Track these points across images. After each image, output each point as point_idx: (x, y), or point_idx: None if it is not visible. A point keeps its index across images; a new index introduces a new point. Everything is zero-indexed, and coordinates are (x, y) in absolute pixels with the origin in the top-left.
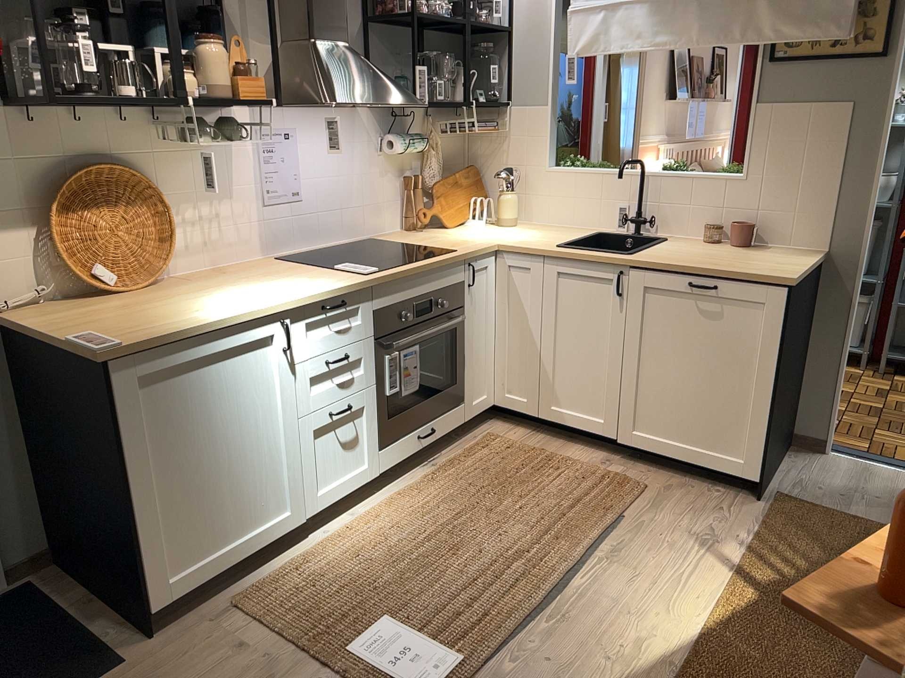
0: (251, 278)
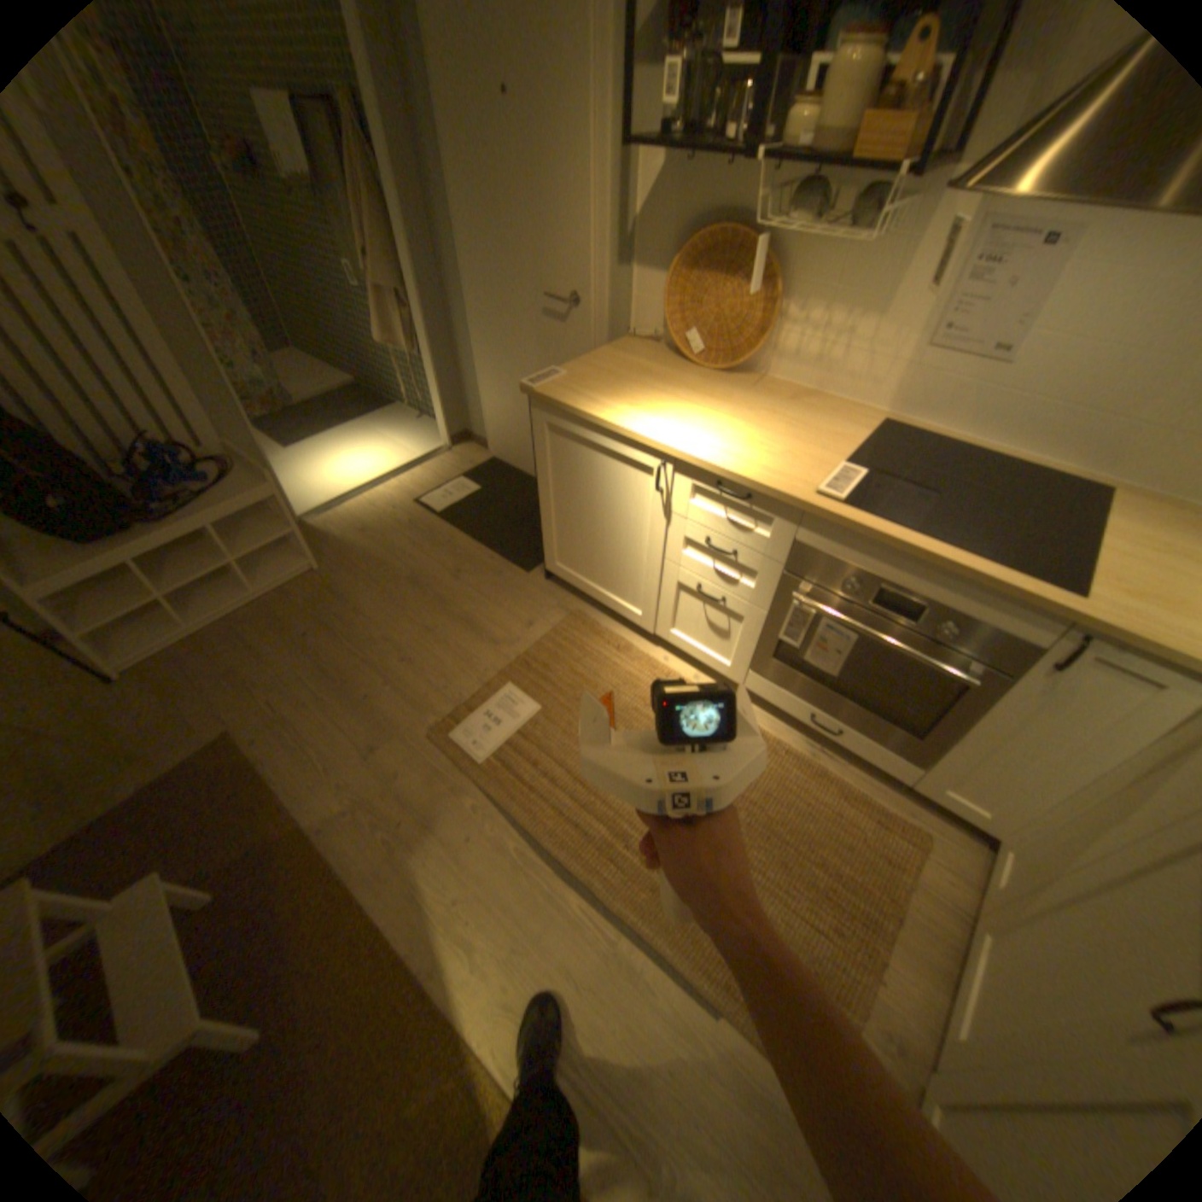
0: (777, 416)
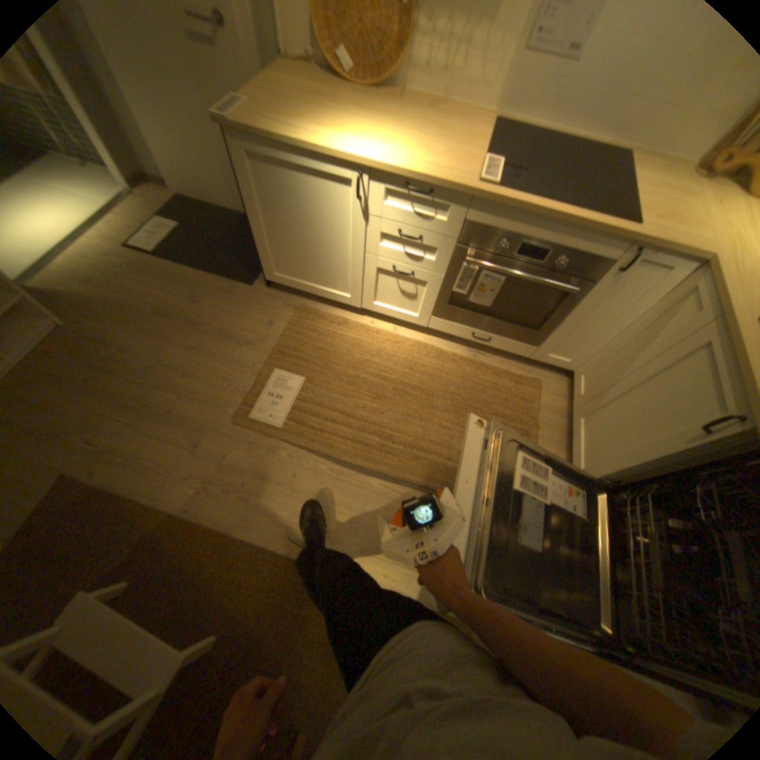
0: (427, 123)
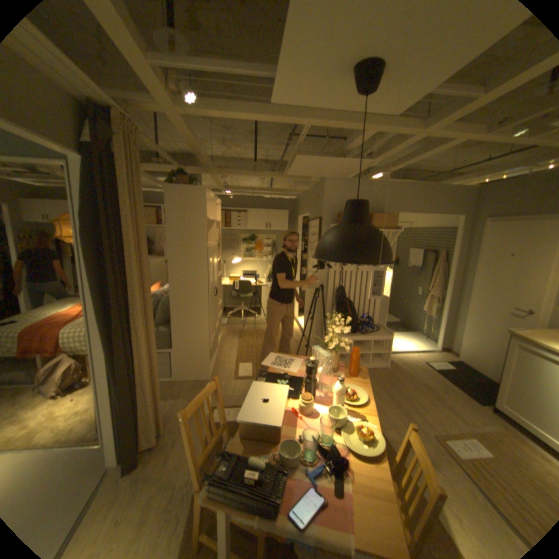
0: None
